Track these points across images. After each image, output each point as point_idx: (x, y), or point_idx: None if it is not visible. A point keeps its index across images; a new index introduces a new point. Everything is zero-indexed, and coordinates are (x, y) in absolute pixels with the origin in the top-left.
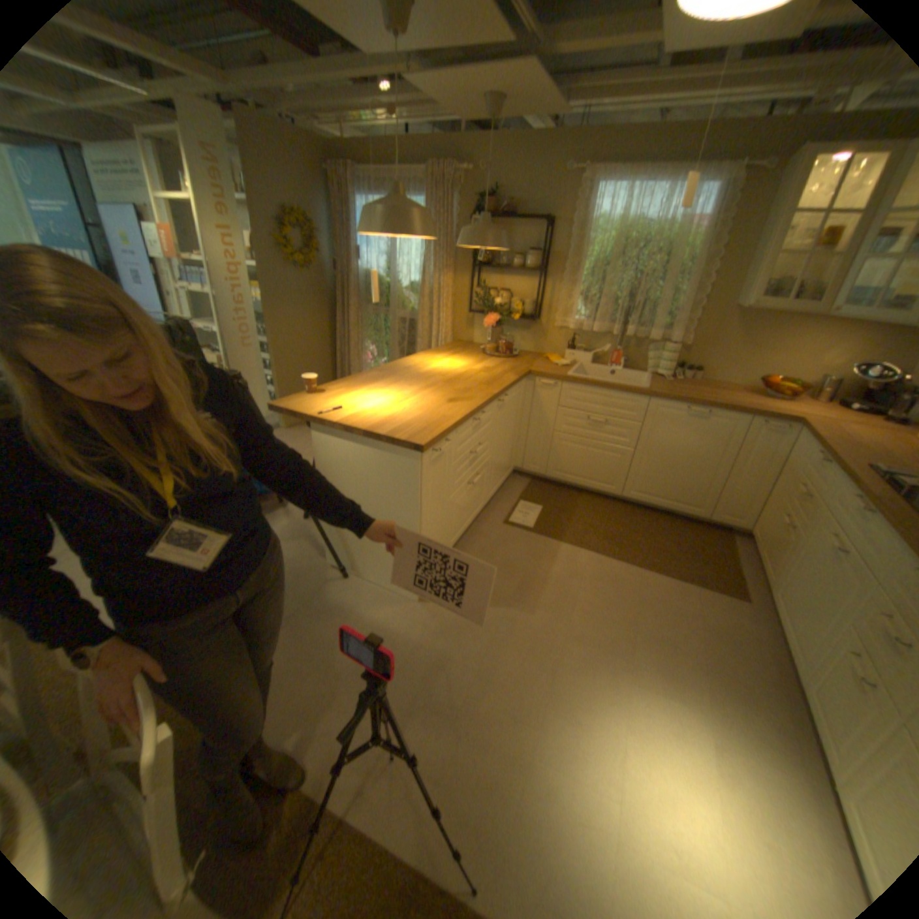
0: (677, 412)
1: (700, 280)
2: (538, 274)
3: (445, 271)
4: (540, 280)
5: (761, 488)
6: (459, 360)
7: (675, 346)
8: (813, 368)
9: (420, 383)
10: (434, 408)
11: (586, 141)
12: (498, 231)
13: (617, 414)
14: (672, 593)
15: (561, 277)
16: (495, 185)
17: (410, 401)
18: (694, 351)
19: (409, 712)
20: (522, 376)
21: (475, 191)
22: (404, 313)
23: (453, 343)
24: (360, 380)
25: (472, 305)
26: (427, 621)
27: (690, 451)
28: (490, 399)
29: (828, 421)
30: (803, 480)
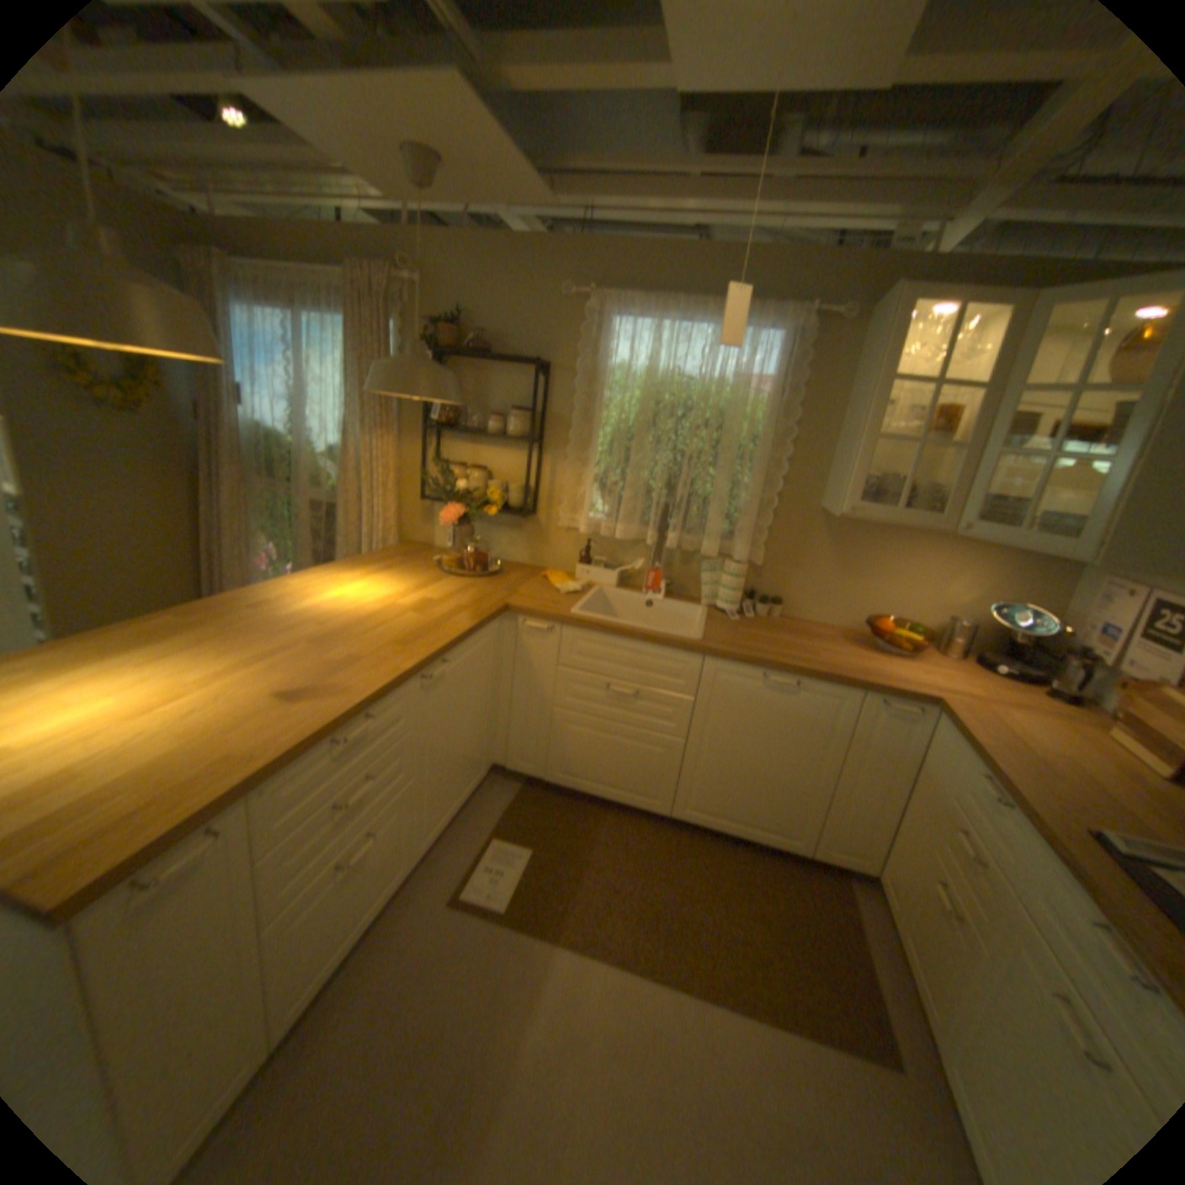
0: (748, 682)
1: (768, 470)
2: (530, 446)
3: (380, 433)
4: (530, 456)
5: (888, 810)
6: (383, 585)
7: (739, 566)
8: (934, 605)
9: (254, 646)
10: (225, 727)
11: (589, 257)
12: (435, 372)
13: (654, 683)
14: (764, 1070)
15: (565, 453)
16: (457, 308)
17: (177, 708)
18: (767, 574)
19: None
20: (489, 619)
21: (427, 315)
22: (320, 496)
23: (397, 547)
24: (107, 645)
25: (424, 489)
26: None
27: (774, 747)
28: (392, 684)
29: (978, 705)
30: (962, 819)
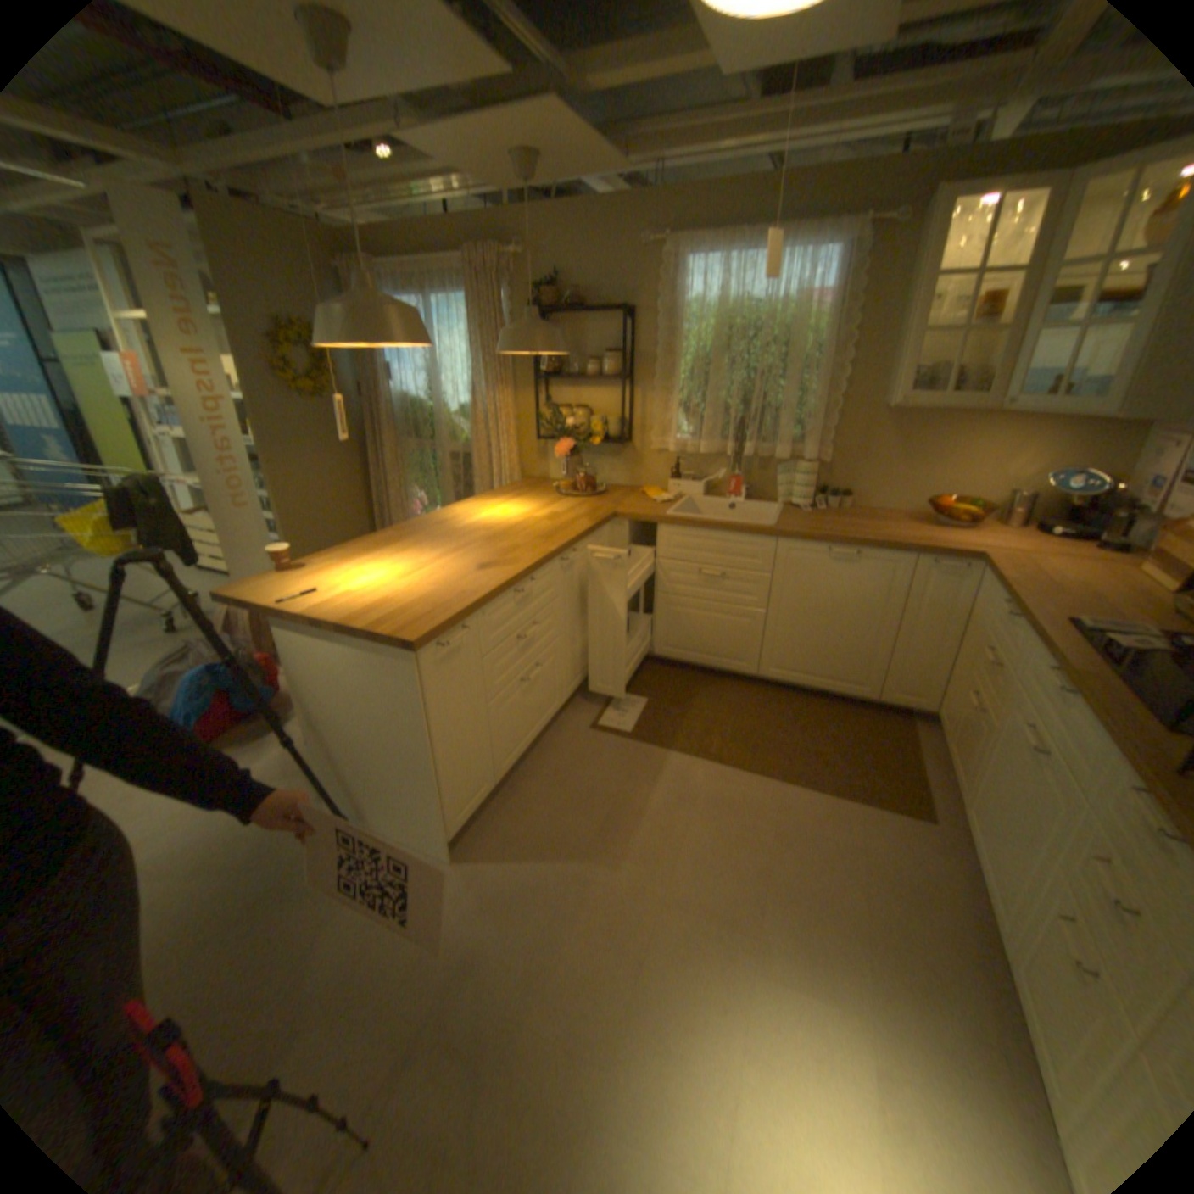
0: (815, 555)
1: (833, 374)
2: (623, 382)
3: (501, 387)
4: (623, 390)
5: (942, 653)
6: (520, 505)
7: (809, 464)
8: (997, 481)
9: (450, 543)
10: (455, 579)
11: (662, 205)
12: (548, 330)
13: (737, 564)
14: (824, 817)
15: (652, 384)
16: (554, 270)
17: (423, 572)
18: (837, 470)
19: (409, 1053)
20: (602, 522)
21: (530, 280)
22: (457, 446)
23: (521, 481)
24: (365, 546)
25: (539, 429)
26: (460, 894)
27: (840, 608)
28: (544, 559)
29: (1018, 555)
30: (991, 641)
